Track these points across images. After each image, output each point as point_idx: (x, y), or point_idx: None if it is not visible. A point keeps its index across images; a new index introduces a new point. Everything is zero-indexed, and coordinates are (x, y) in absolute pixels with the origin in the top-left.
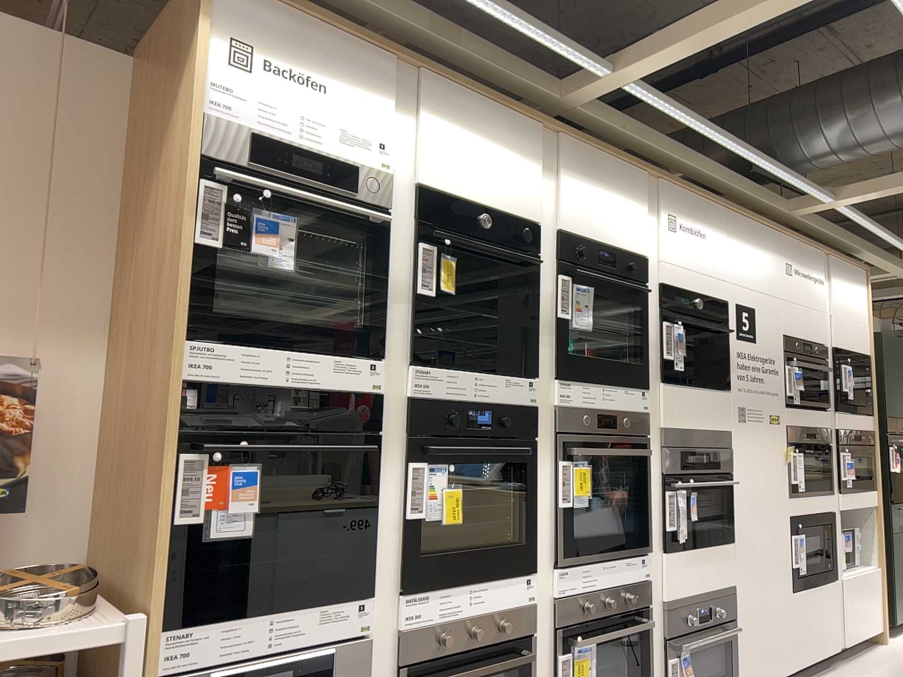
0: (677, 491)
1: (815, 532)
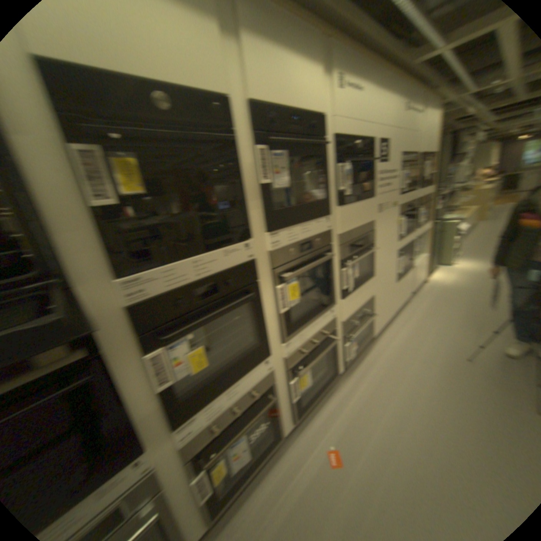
0: (352, 265)
1: (411, 254)
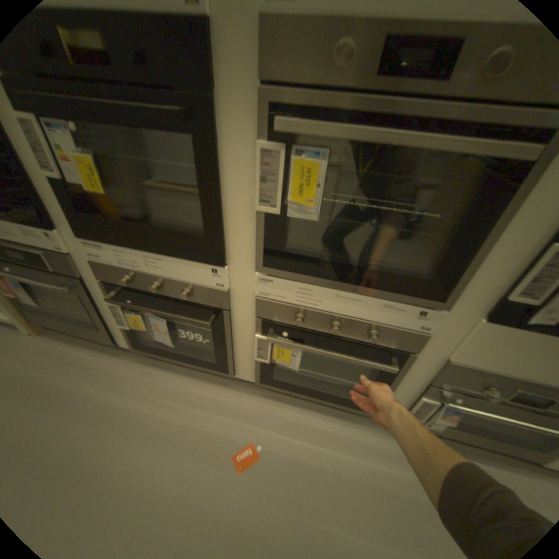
0: None
1: None
